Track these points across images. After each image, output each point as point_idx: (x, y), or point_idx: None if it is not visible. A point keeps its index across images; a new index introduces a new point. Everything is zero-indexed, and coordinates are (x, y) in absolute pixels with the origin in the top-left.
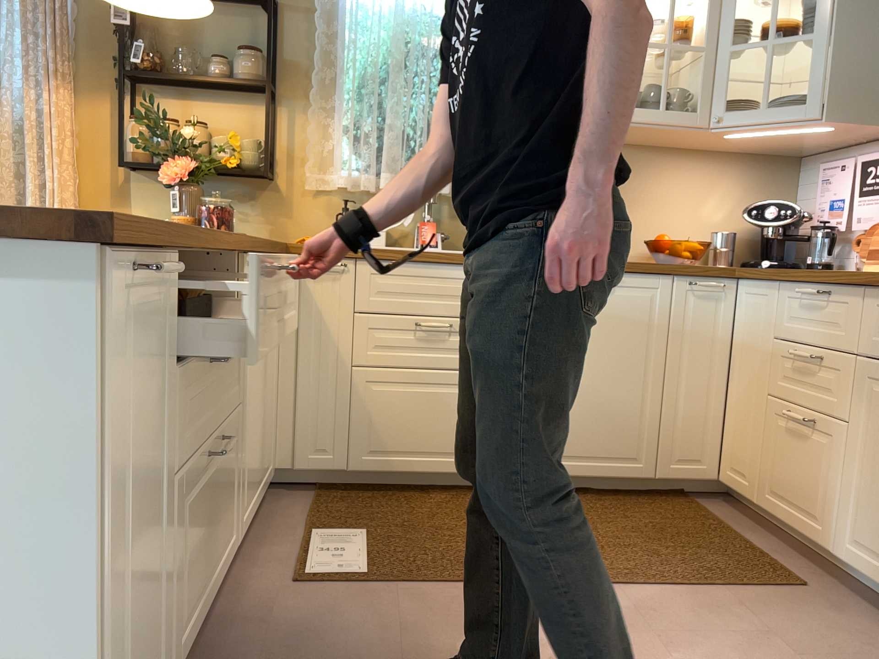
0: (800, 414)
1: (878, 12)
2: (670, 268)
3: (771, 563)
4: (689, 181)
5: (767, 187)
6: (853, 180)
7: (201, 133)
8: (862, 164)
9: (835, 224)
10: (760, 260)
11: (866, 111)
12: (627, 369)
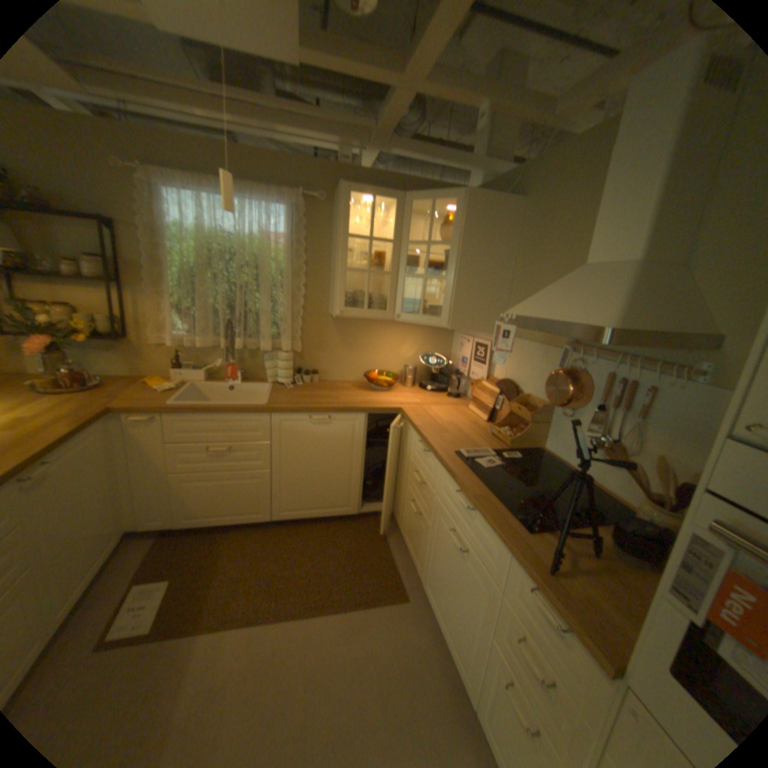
0: (416, 505)
1: (481, 268)
2: (362, 411)
3: (397, 580)
4: (392, 337)
5: (436, 340)
6: (471, 351)
7: (62, 313)
8: (475, 344)
9: (462, 372)
10: (425, 387)
11: (472, 325)
12: (339, 464)
